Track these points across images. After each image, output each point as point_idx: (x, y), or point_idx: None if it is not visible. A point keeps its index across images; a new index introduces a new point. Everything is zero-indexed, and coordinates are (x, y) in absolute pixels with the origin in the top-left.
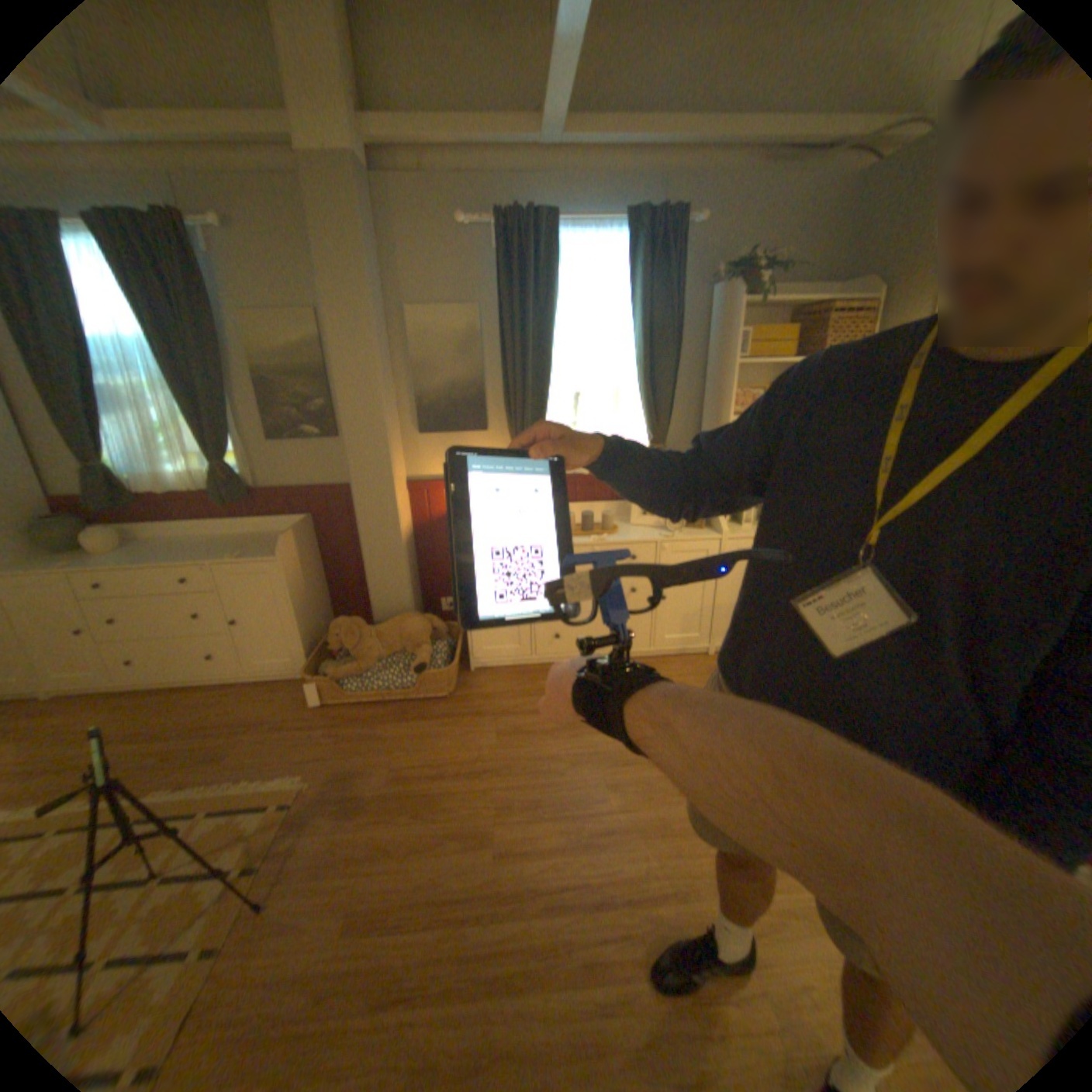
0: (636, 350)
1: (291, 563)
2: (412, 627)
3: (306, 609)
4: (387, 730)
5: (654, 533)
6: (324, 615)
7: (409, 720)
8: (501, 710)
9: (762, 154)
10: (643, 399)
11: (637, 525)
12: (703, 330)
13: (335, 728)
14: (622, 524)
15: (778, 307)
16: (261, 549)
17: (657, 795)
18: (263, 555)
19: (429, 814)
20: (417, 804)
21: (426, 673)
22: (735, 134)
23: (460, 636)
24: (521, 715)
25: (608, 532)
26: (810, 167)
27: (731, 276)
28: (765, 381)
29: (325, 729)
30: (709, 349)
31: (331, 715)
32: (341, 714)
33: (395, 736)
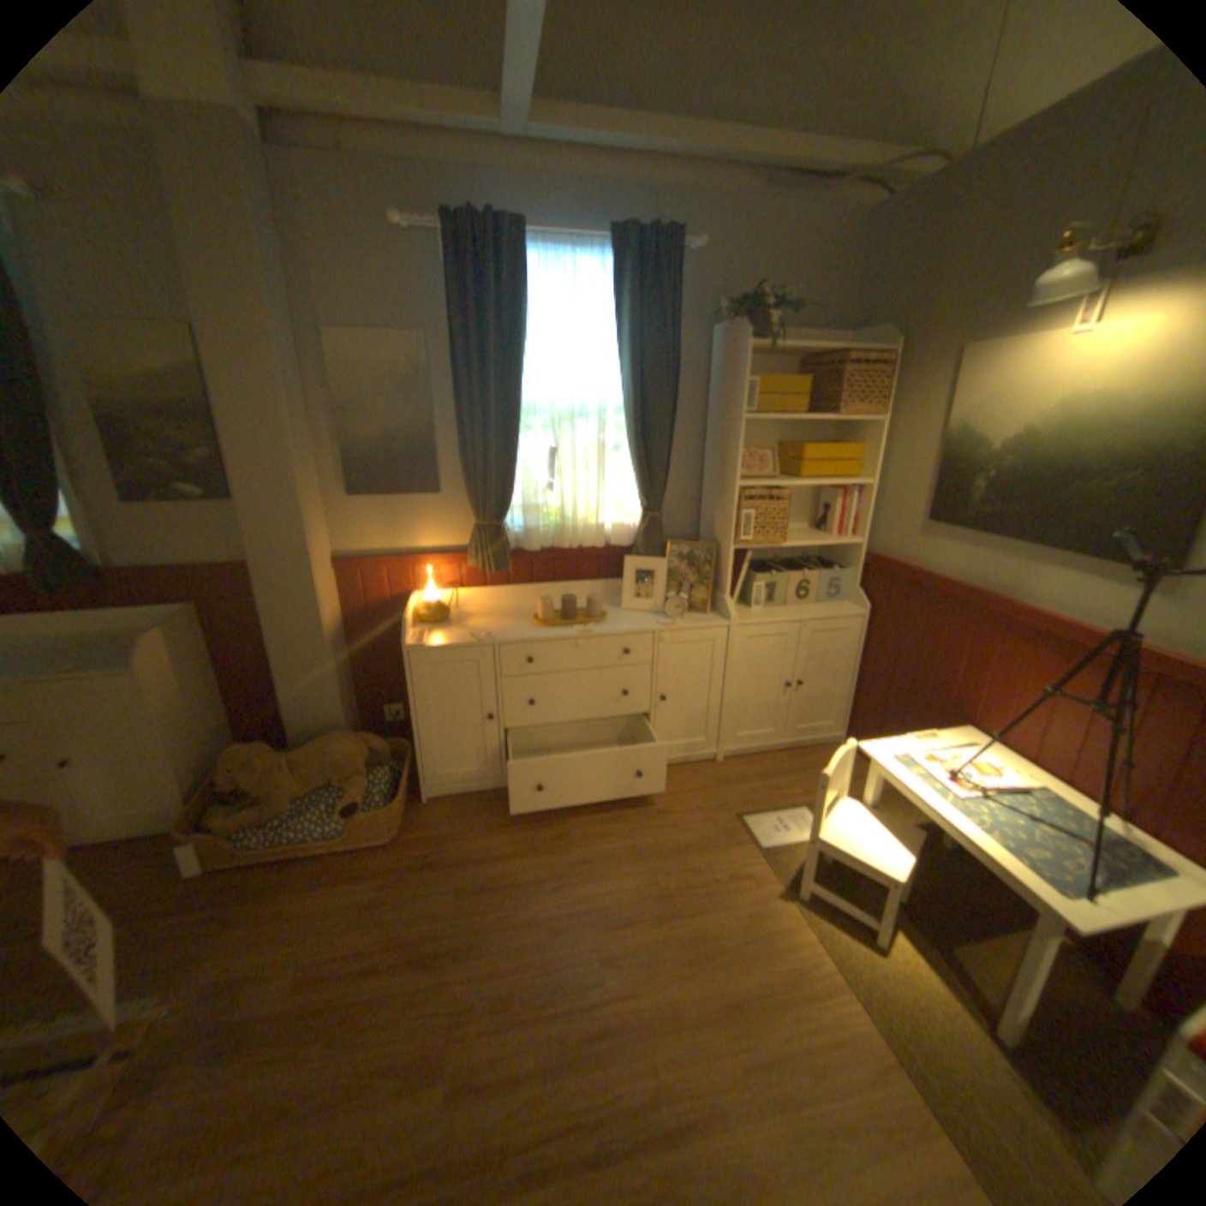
0: (625, 399)
1: (158, 674)
2: (341, 752)
3: (187, 734)
4: (300, 903)
5: (652, 620)
6: (218, 738)
7: (334, 885)
8: (461, 859)
9: (766, 176)
10: (634, 458)
11: (630, 610)
12: (702, 378)
13: (223, 907)
14: (613, 608)
15: (786, 355)
16: (112, 656)
17: (665, 968)
18: (112, 666)
19: (353, 1036)
20: (336, 1022)
21: (358, 815)
22: (736, 148)
23: (408, 758)
24: (489, 863)
25: (596, 620)
26: (817, 198)
27: (734, 316)
28: (774, 440)
29: (207, 910)
30: (710, 400)
31: (218, 886)
32: (234, 883)
33: (312, 912)
